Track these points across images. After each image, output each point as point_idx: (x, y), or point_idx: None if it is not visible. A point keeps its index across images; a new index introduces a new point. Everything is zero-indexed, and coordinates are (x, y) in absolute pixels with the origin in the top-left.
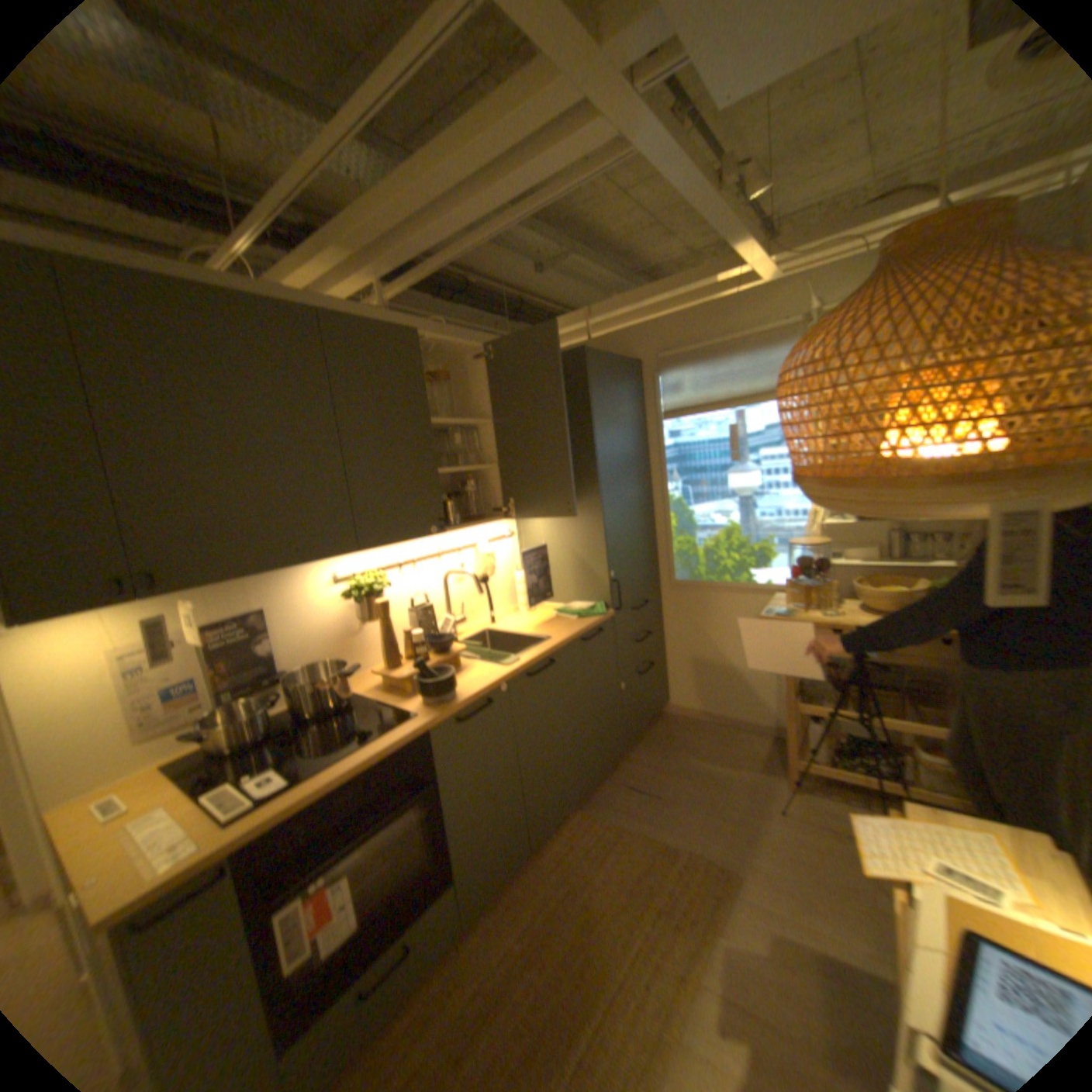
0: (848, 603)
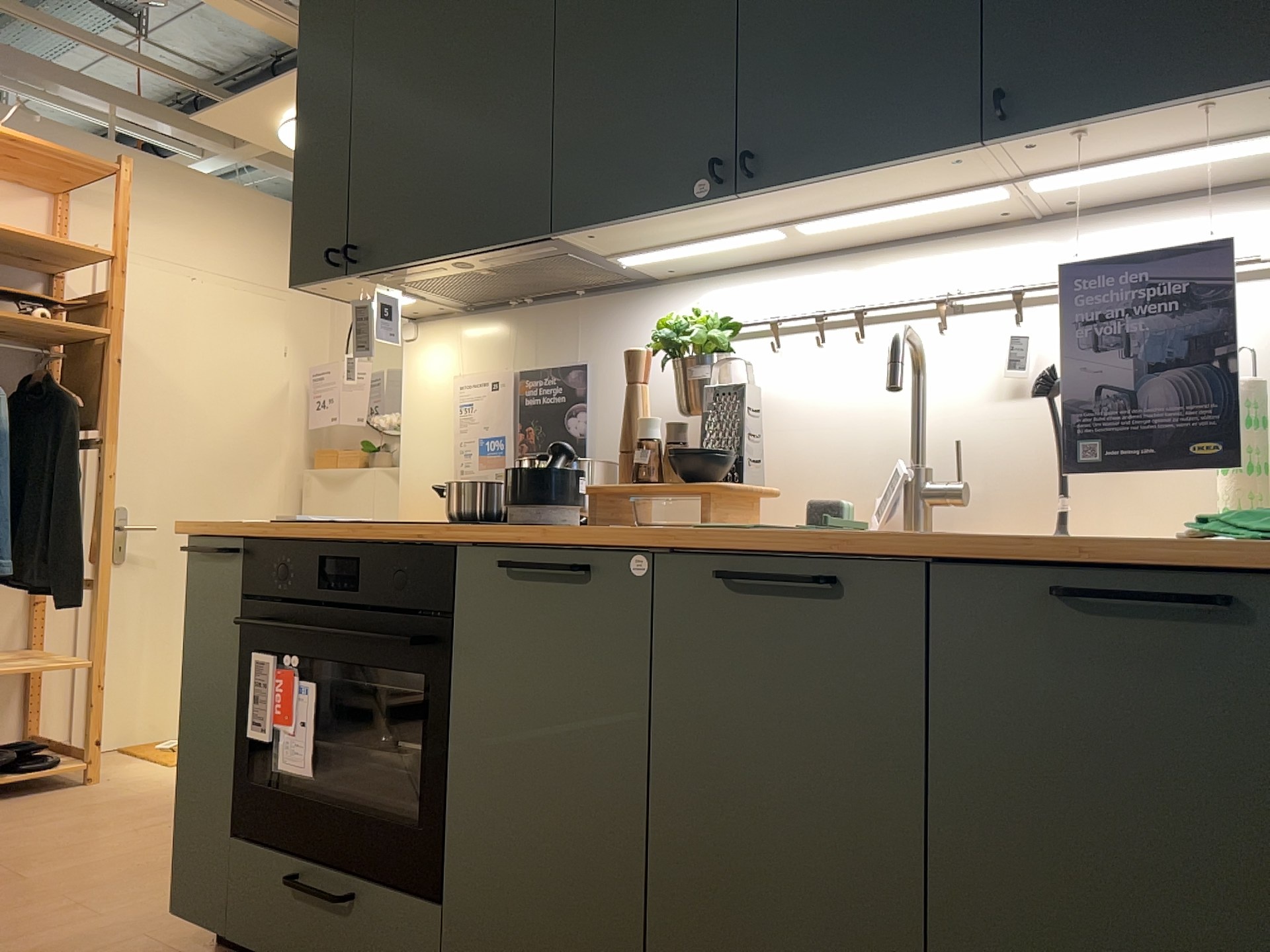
0: None
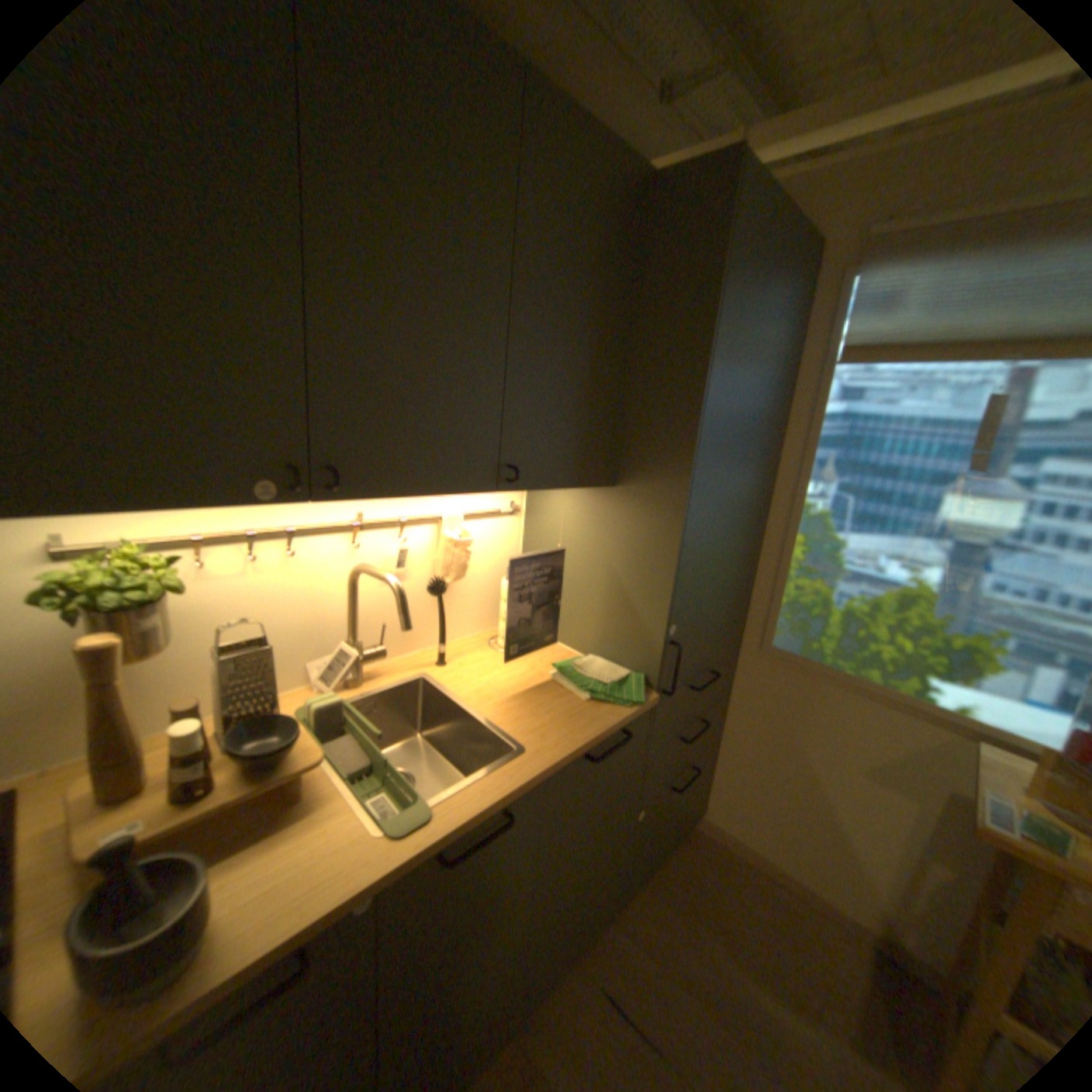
0: None
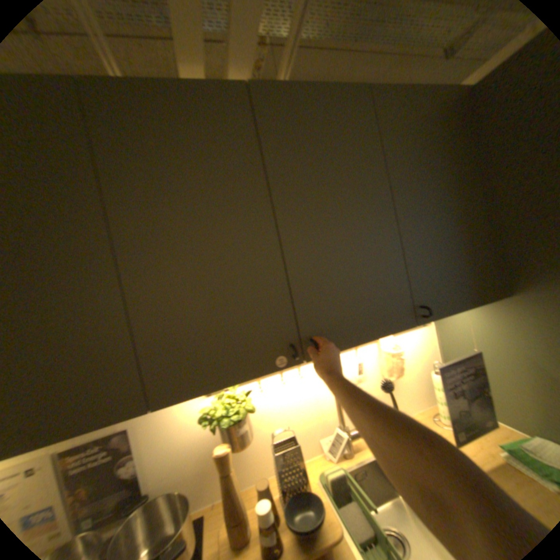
0: None
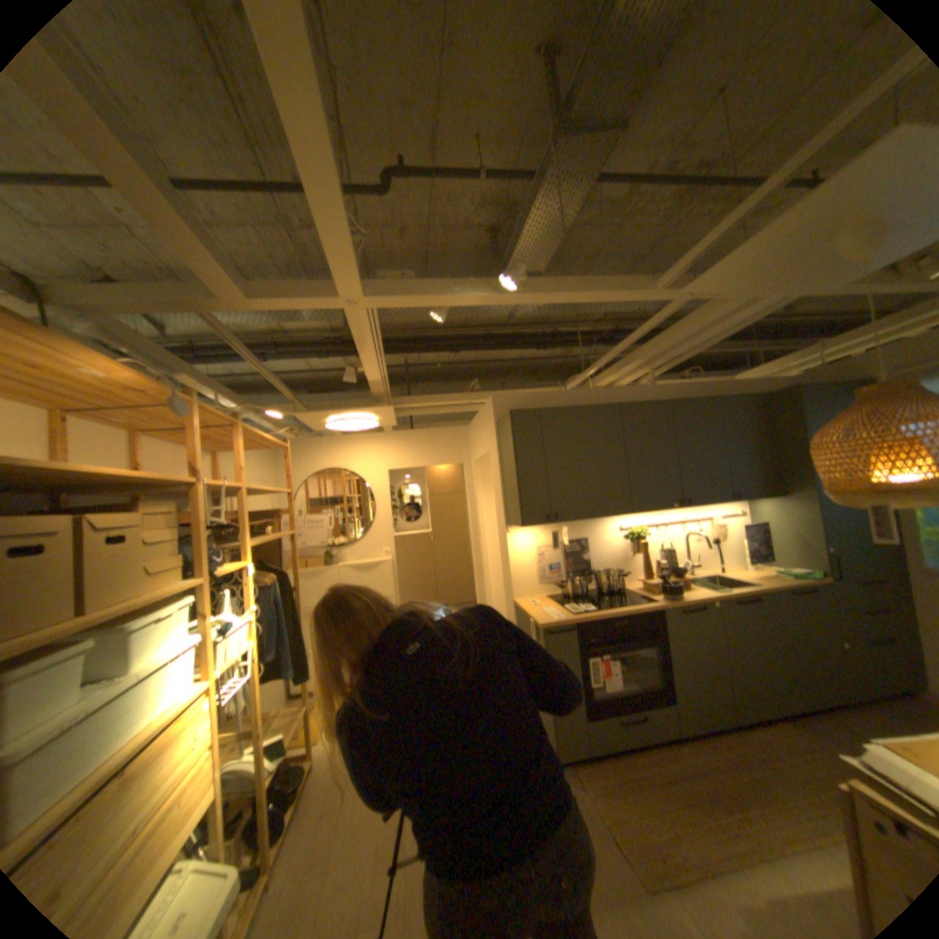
0: None
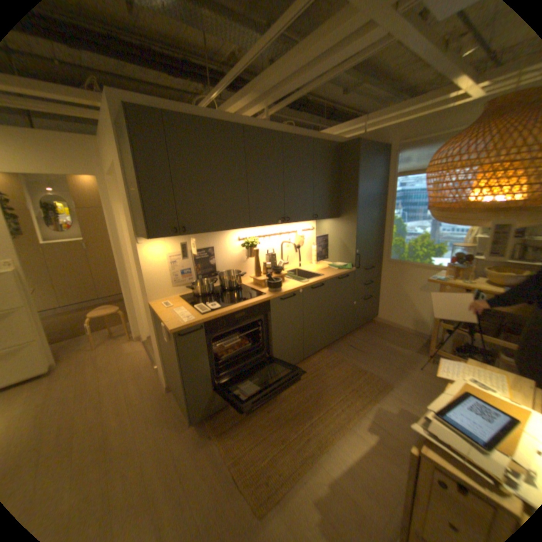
0: (481, 279)
